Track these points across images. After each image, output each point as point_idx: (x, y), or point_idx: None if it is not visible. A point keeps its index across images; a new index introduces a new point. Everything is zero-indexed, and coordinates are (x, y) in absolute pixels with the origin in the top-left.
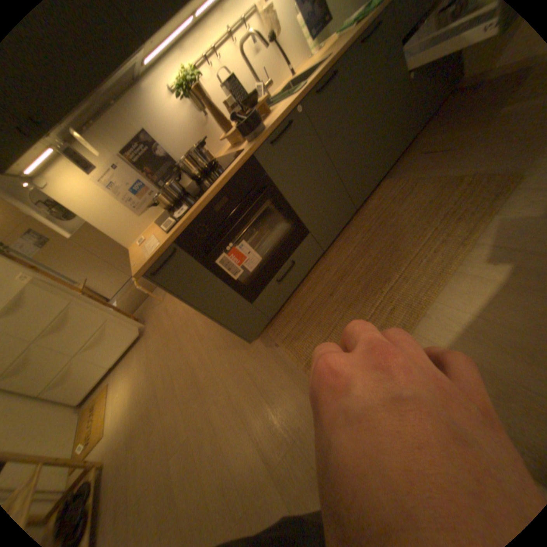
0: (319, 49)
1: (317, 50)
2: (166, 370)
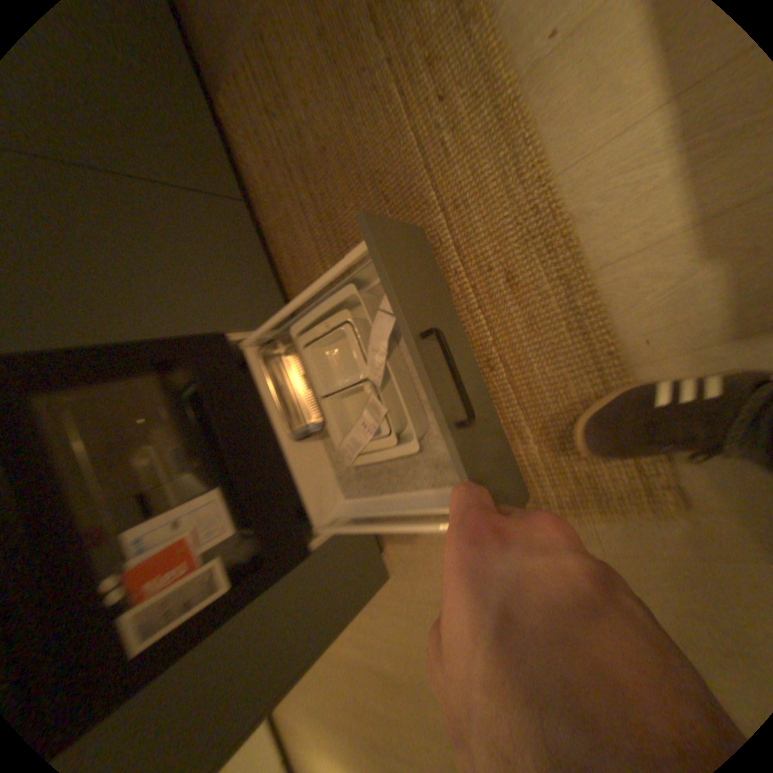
0: None
1: None
2: (339, 697)
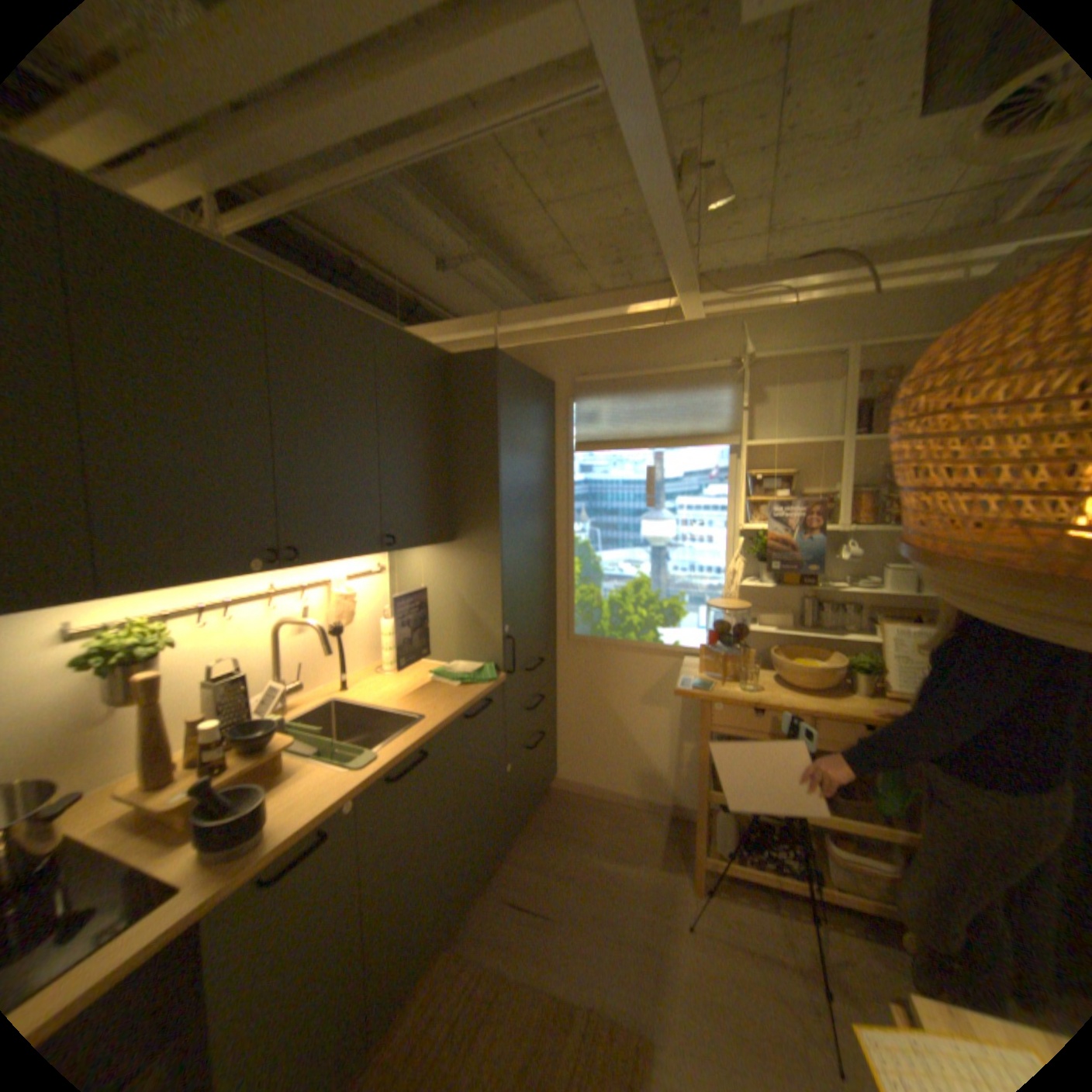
0: (396, 675)
1: (393, 674)
2: None
